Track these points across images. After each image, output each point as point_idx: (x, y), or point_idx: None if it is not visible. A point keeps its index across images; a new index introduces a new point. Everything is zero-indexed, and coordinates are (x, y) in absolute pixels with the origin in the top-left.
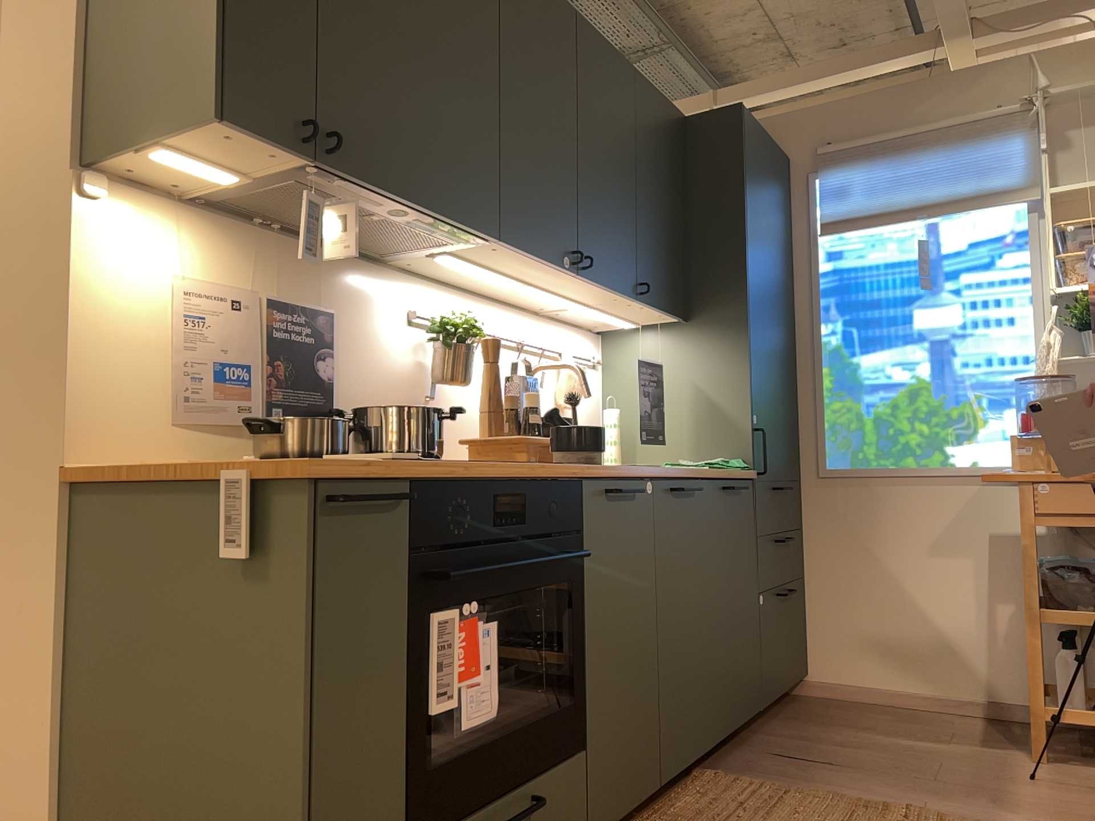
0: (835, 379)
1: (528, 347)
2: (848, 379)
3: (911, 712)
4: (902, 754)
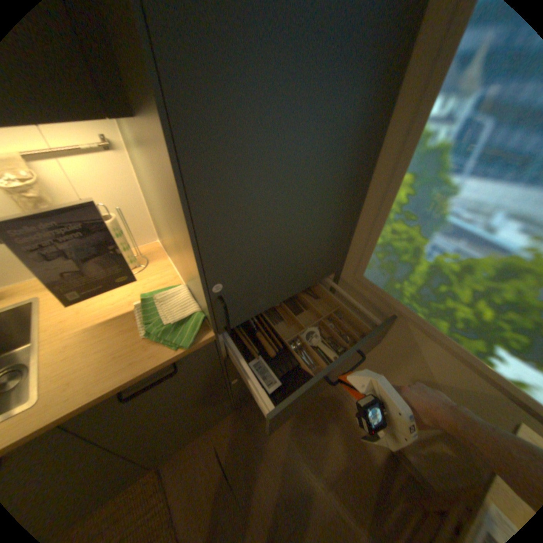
0: (416, 195)
1: None
2: (433, 202)
3: (350, 418)
4: (286, 494)
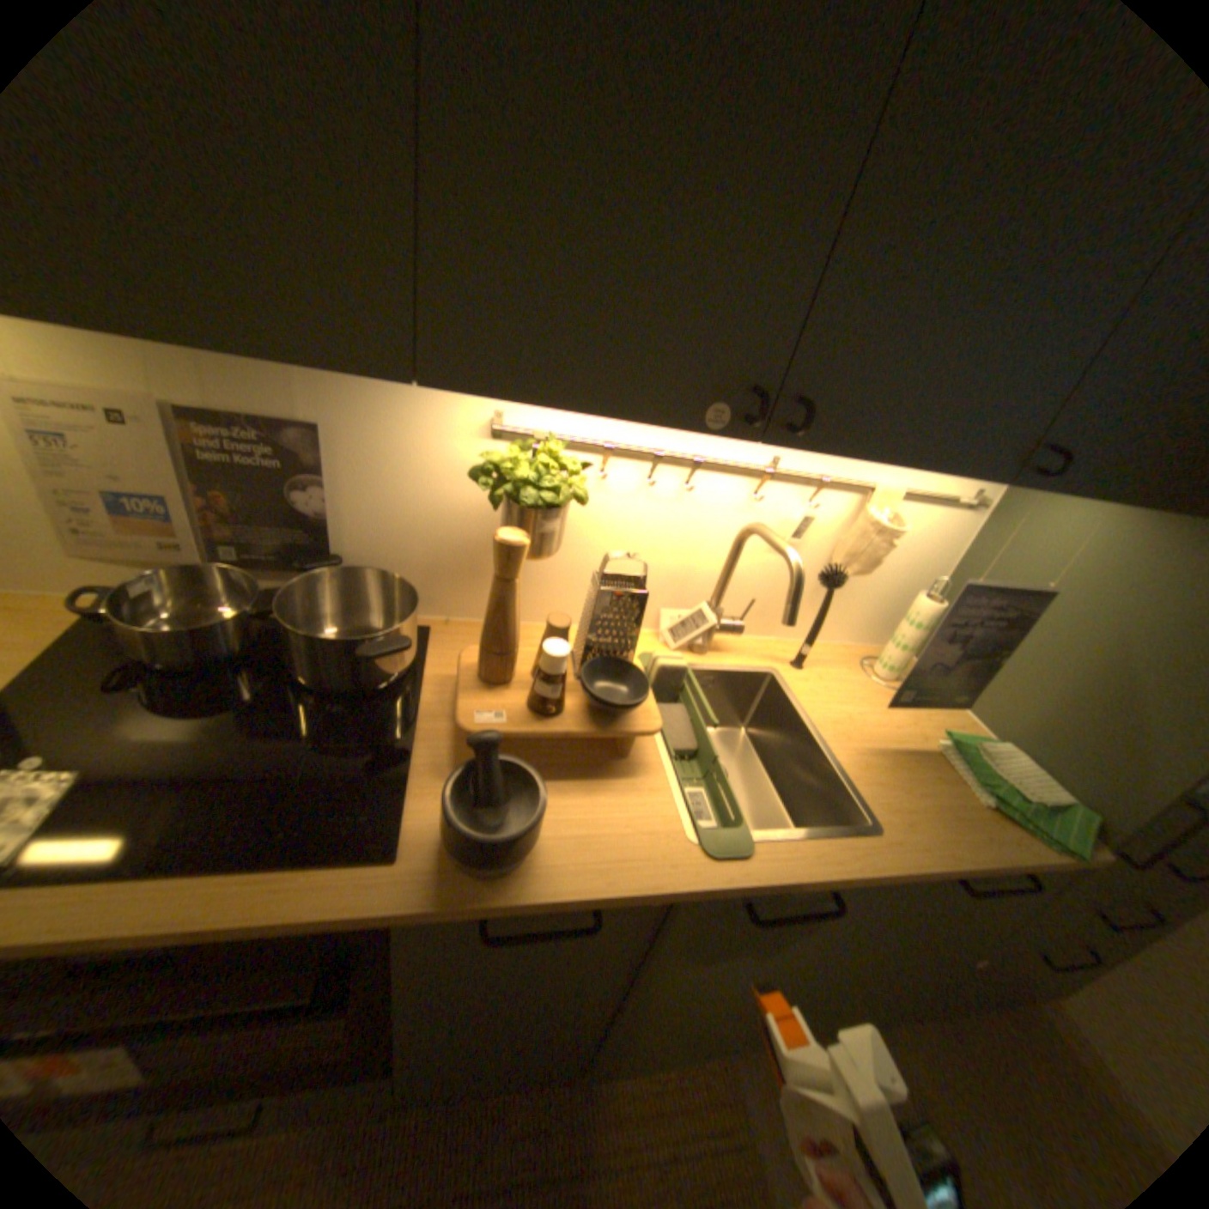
0: None
1: (793, 474)
2: None
3: None
4: None
